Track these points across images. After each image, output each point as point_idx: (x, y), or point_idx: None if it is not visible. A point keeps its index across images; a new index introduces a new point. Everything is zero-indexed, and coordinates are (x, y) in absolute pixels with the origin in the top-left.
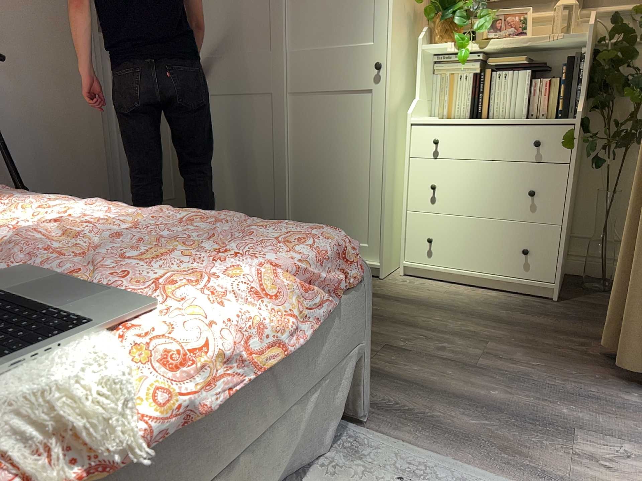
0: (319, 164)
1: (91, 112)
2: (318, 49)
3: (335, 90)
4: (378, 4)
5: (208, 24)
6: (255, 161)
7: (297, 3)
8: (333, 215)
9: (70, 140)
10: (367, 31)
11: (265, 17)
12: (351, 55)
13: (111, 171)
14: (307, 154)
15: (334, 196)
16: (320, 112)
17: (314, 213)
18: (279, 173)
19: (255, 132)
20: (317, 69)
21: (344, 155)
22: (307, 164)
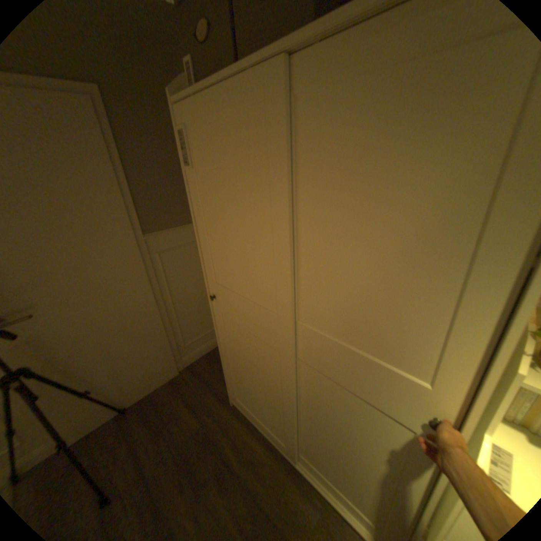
0: (331, 436)
1: (143, 301)
2: (337, 342)
3: (356, 394)
4: (457, 348)
5: (216, 256)
6: (266, 389)
7: (310, 276)
8: (343, 481)
9: (127, 328)
10: (422, 365)
11: (270, 278)
12: (387, 378)
13: (169, 331)
14: (317, 417)
15: (345, 469)
16: (334, 398)
17: (323, 462)
18: (288, 415)
19: (265, 369)
20: (334, 360)
21: (361, 453)
22: (317, 424)
